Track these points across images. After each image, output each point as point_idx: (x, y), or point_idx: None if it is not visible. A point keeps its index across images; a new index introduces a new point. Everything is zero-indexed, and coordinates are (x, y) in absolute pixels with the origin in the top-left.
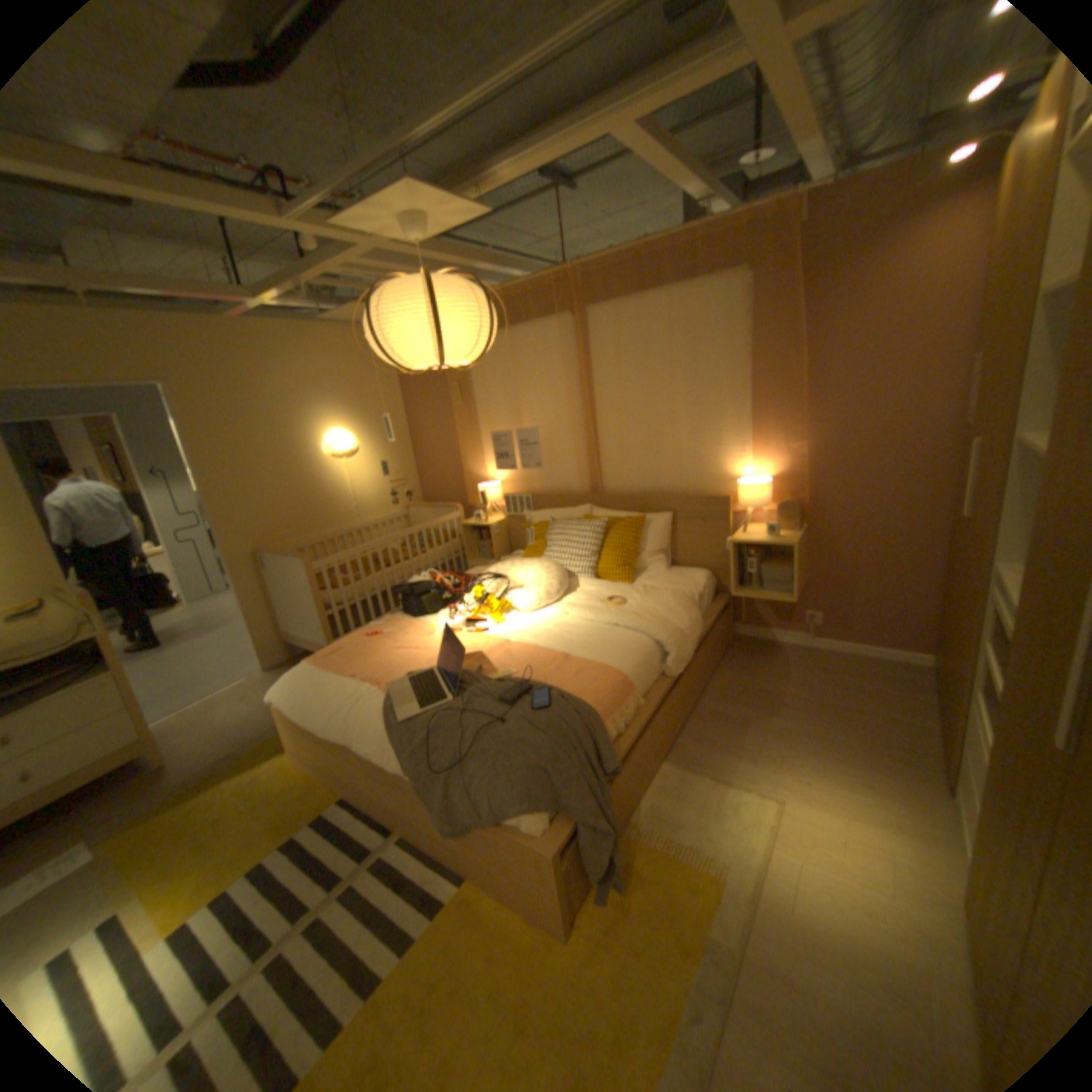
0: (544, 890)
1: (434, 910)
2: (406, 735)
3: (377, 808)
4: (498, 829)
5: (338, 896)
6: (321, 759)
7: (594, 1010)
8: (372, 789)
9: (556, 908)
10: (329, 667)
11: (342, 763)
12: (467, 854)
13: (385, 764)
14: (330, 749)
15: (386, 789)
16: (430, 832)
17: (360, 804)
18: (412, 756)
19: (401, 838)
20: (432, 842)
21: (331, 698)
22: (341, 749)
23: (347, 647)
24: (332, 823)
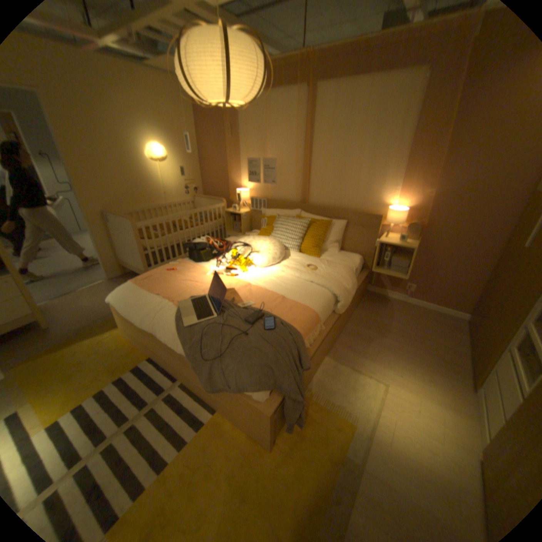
0: (263, 429)
1: (199, 426)
2: (189, 335)
3: (170, 367)
4: (240, 394)
5: (146, 412)
6: (139, 337)
7: (284, 490)
8: (167, 358)
9: (269, 438)
10: (145, 287)
11: (151, 342)
12: (219, 401)
13: (175, 348)
14: (144, 333)
15: (175, 360)
16: (199, 386)
17: (160, 363)
18: (192, 348)
19: (182, 384)
20: (200, 390)
21: (146, 306)
22: (150, 335)
23: (156, 276)
24: (144, 370)
